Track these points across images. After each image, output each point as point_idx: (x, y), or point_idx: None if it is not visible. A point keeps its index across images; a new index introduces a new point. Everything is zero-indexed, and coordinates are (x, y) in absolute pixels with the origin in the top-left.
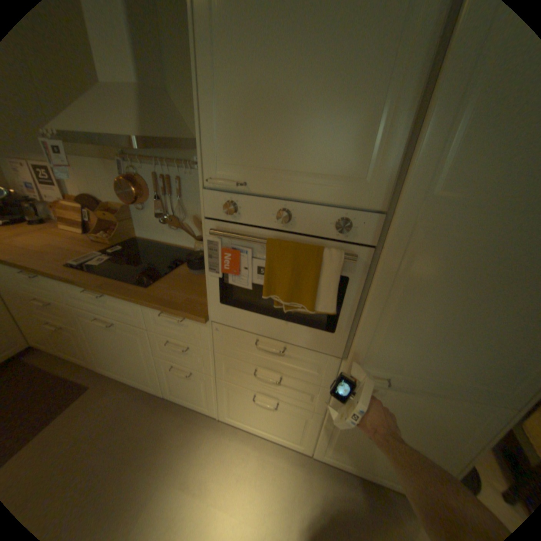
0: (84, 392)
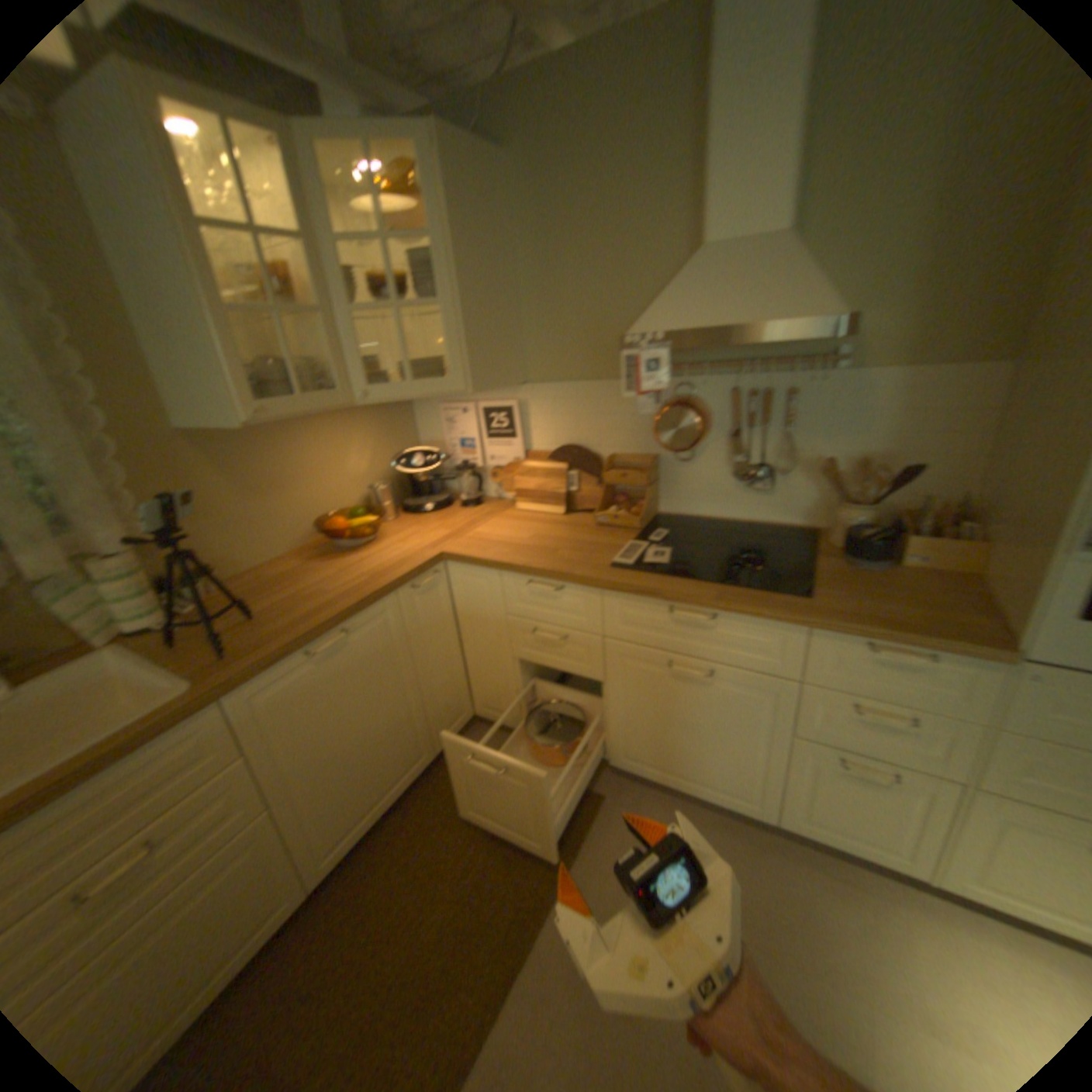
0: (602, 804)
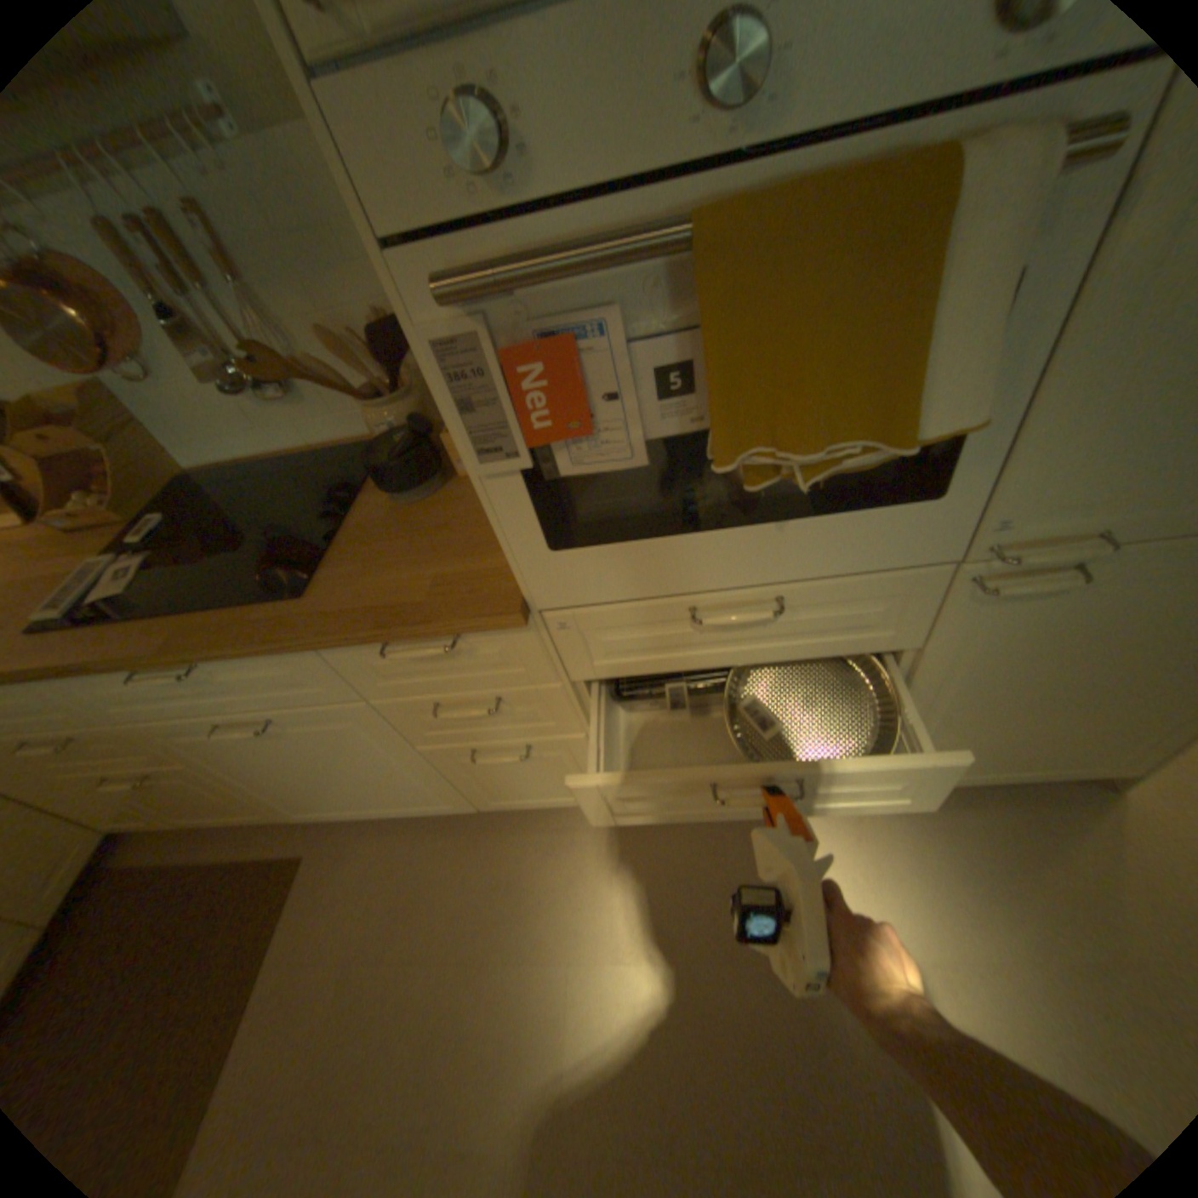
0: (295, 871)
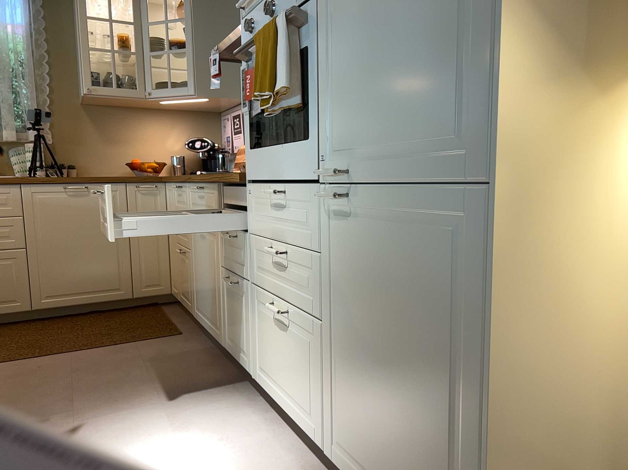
0: (176, 335)
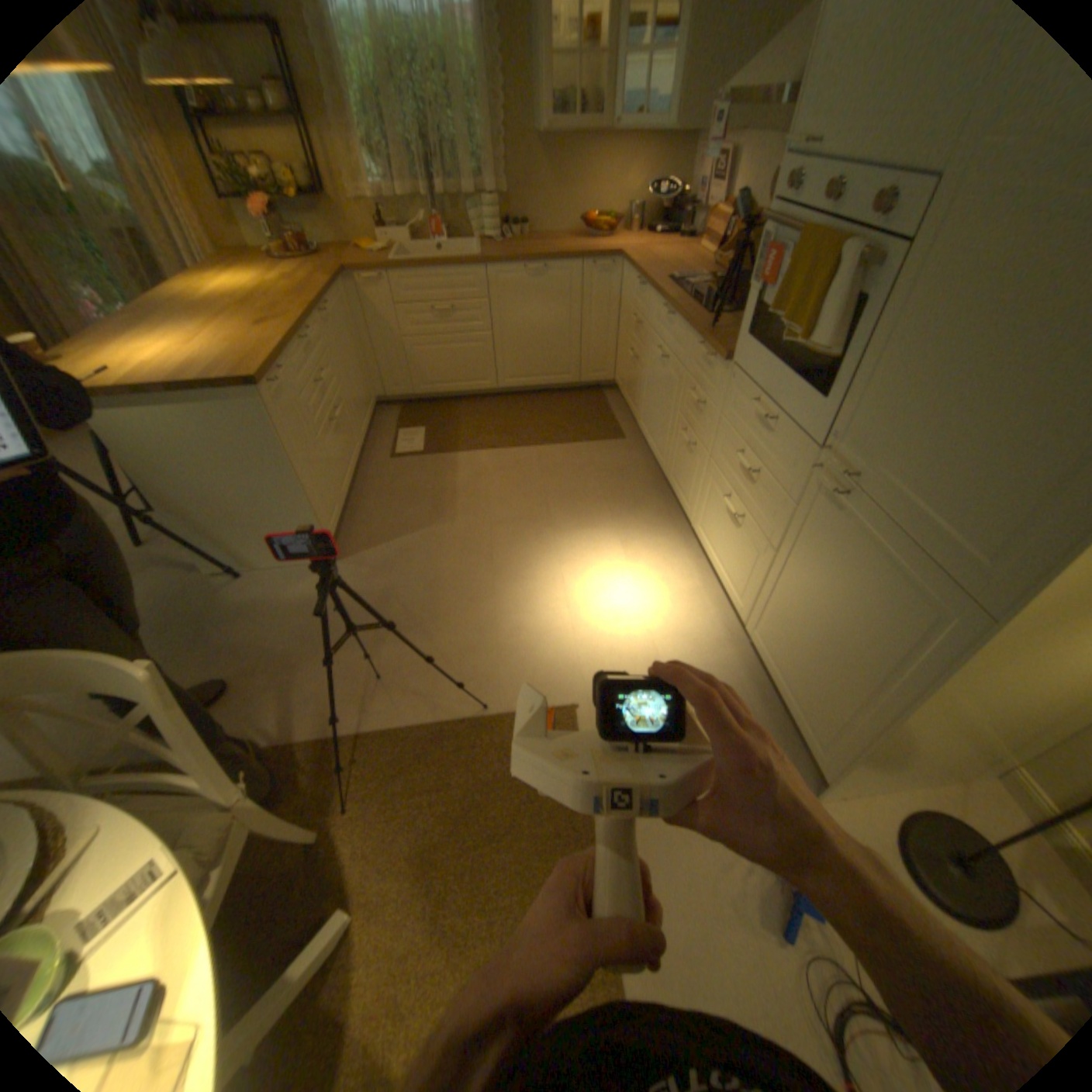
0: (618, 440)
